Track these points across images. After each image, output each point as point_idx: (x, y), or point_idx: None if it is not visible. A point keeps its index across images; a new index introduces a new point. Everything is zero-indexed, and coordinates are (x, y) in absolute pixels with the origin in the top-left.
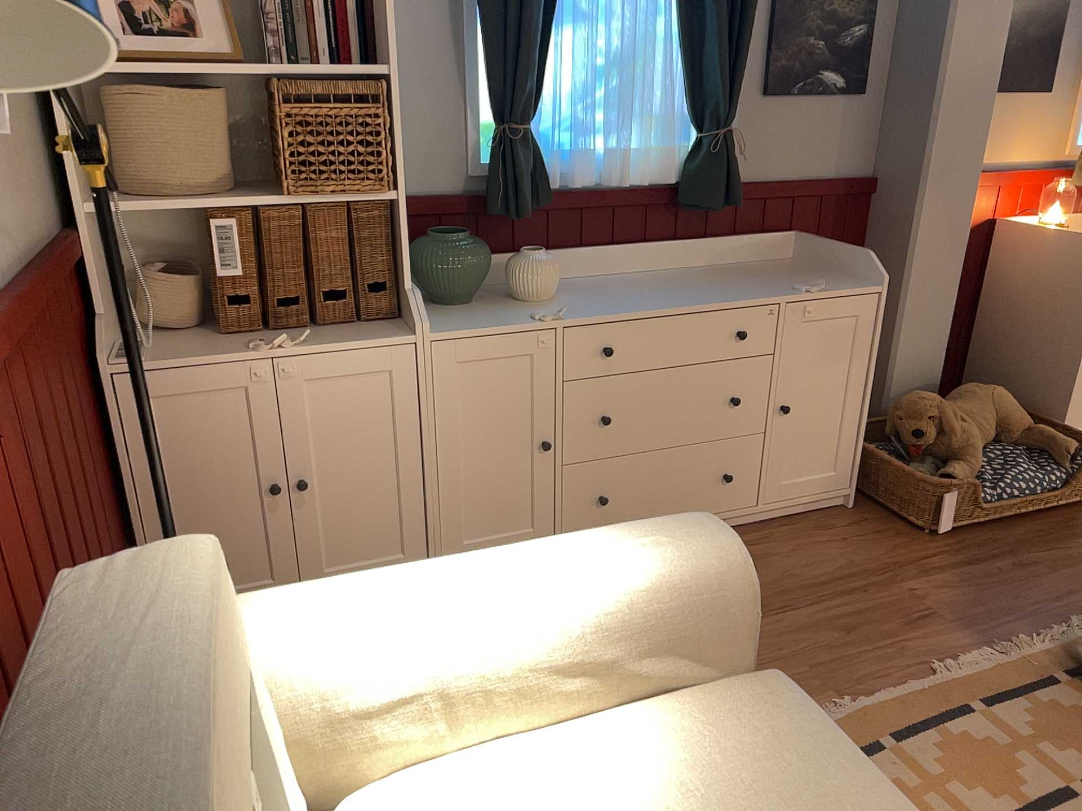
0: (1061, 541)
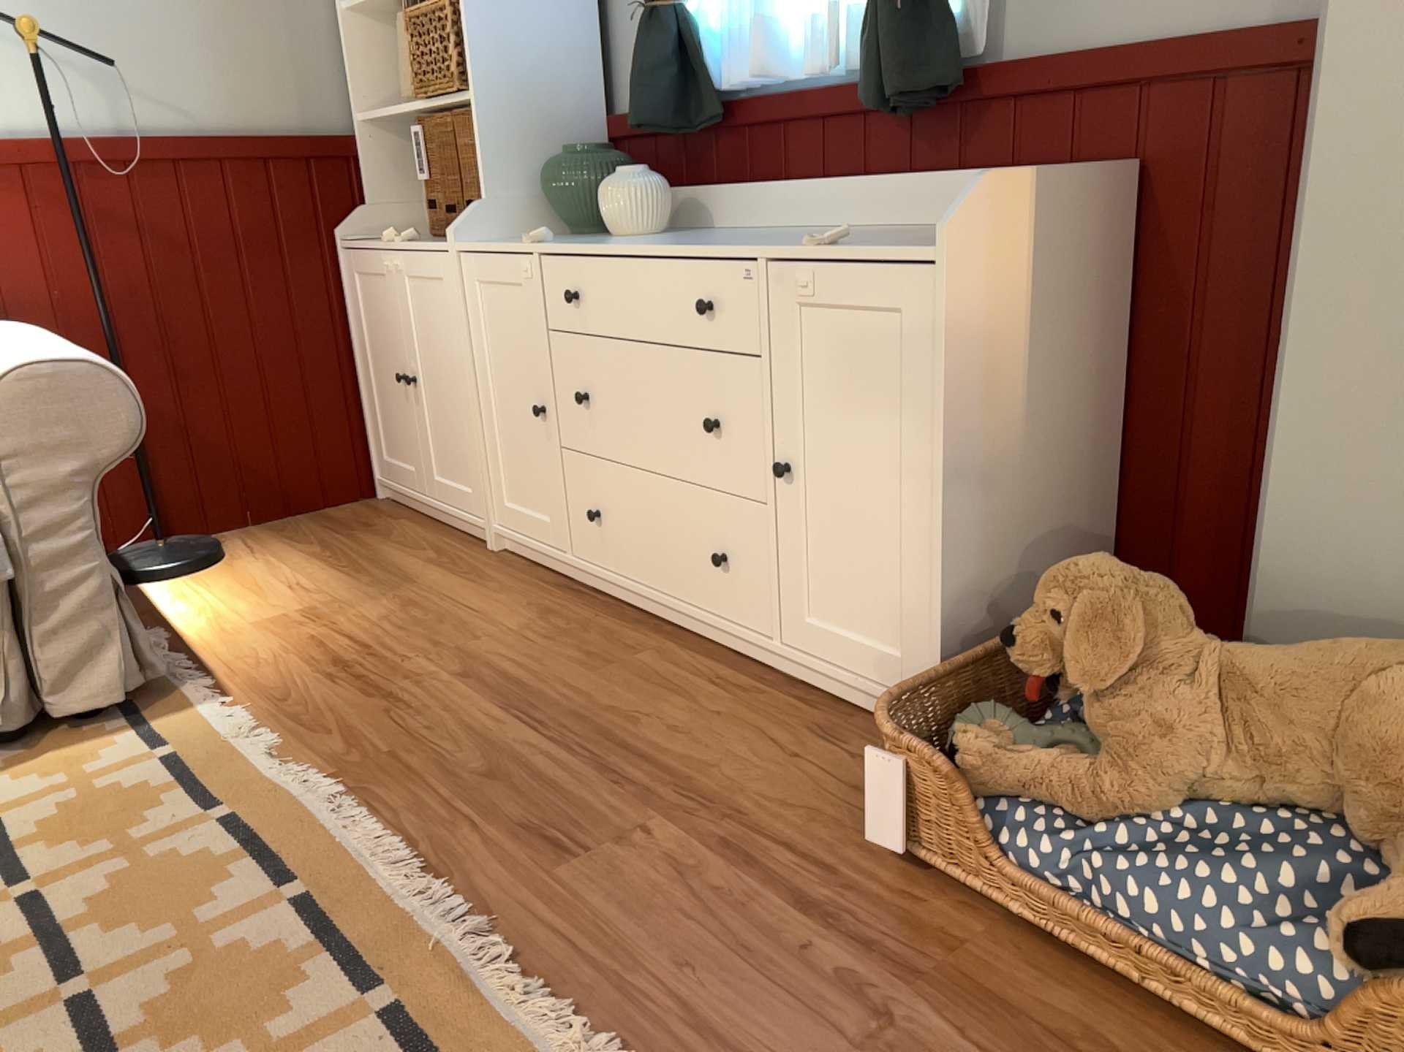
0: None
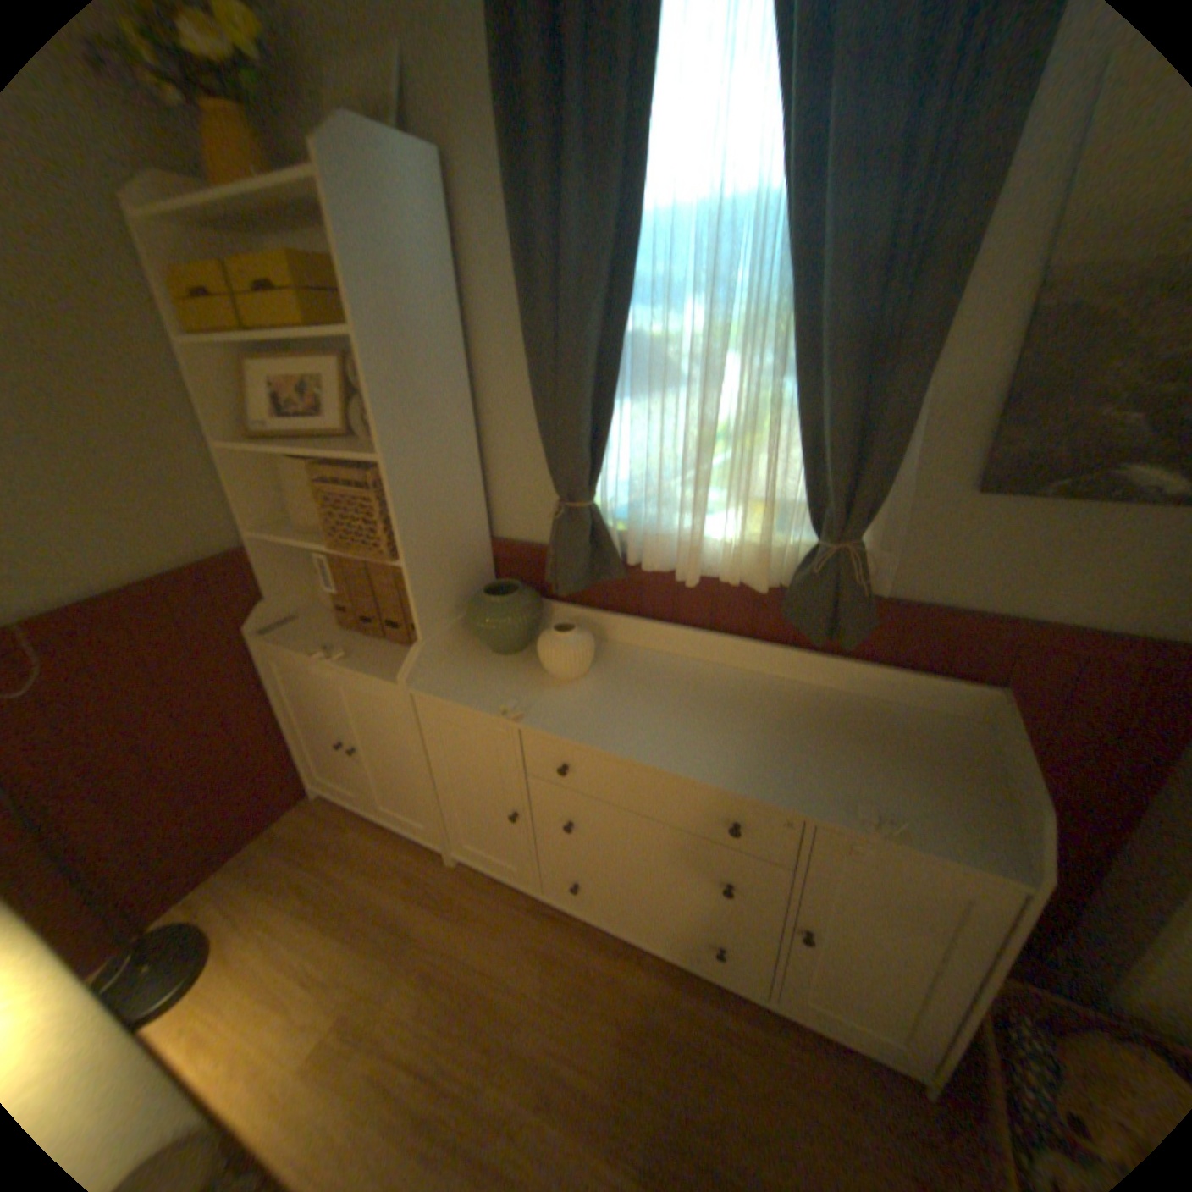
0: None
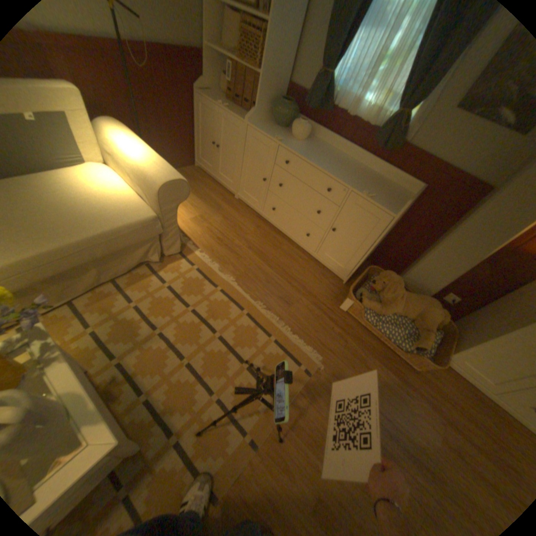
0: (370, 354)
